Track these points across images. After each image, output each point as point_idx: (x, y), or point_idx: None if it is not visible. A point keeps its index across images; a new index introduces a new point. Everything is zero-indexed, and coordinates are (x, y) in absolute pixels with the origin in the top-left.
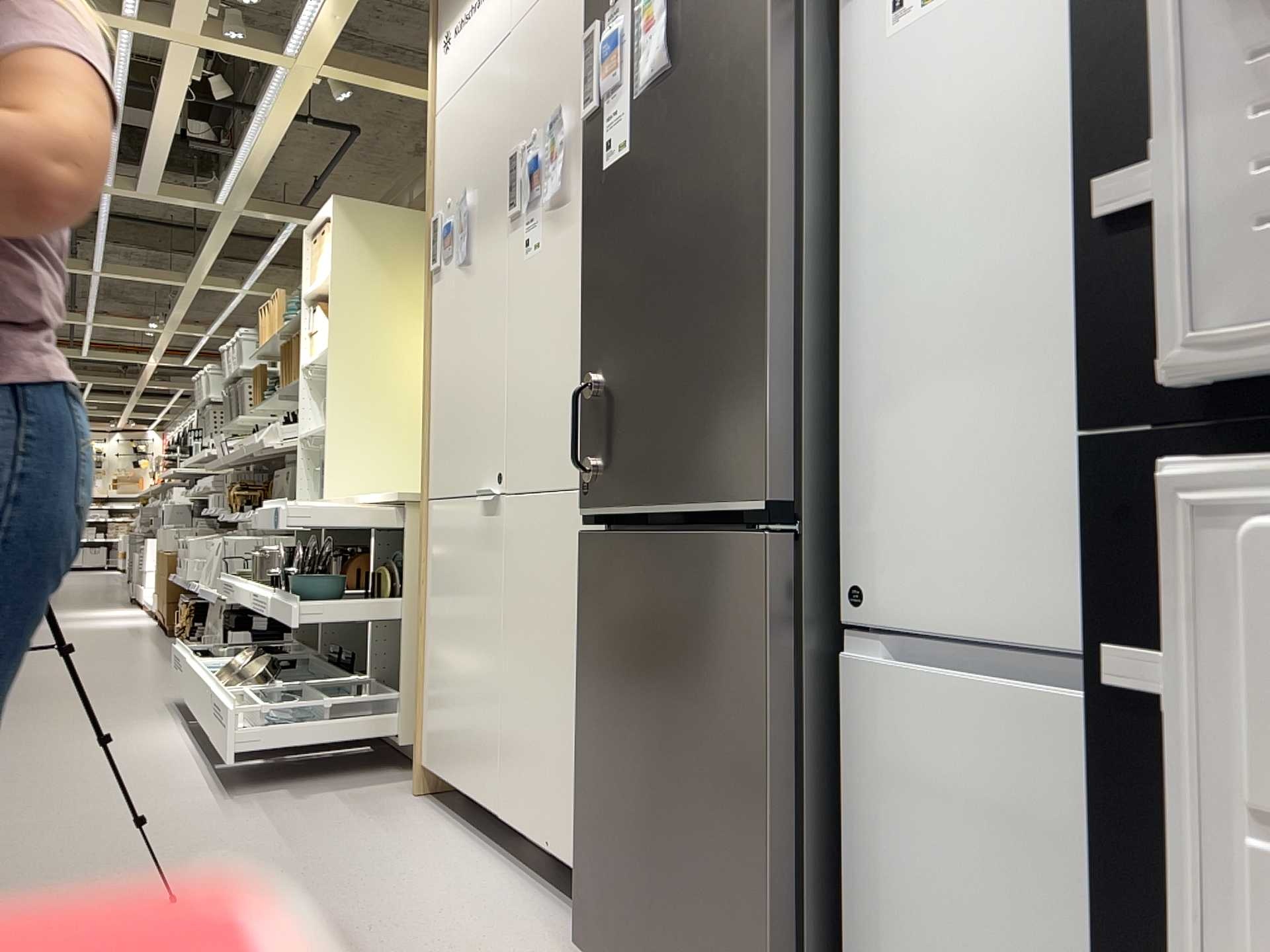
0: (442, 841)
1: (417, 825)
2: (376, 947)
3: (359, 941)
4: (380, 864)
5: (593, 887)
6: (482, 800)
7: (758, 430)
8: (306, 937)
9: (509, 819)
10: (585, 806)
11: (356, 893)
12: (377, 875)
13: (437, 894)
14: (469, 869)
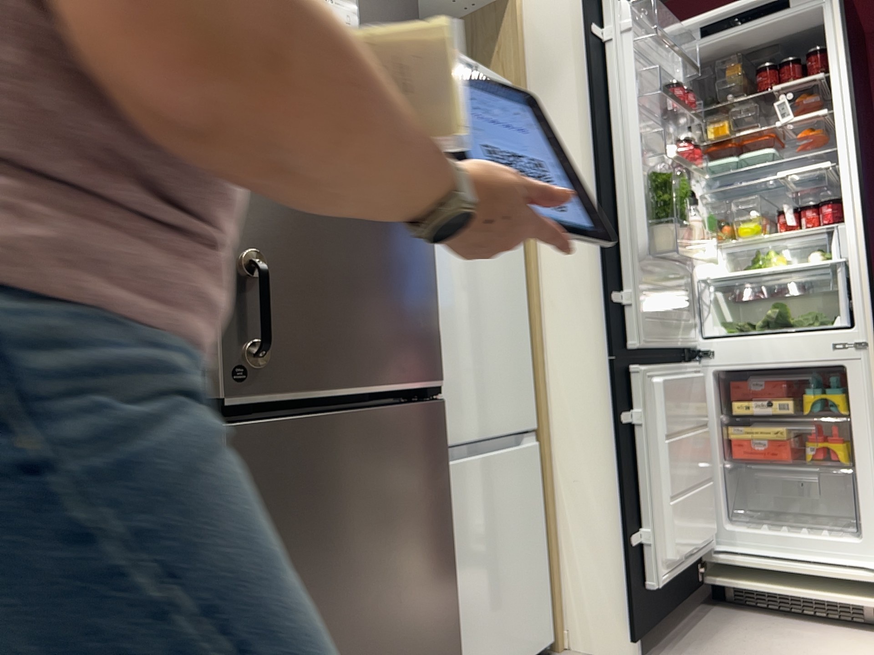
0: None
1: None
2: None
3: None
4: None
5: None
6: None
7: (433, 336)
8: None
9: None
10: None
11: None
12: None
13: None
14: None
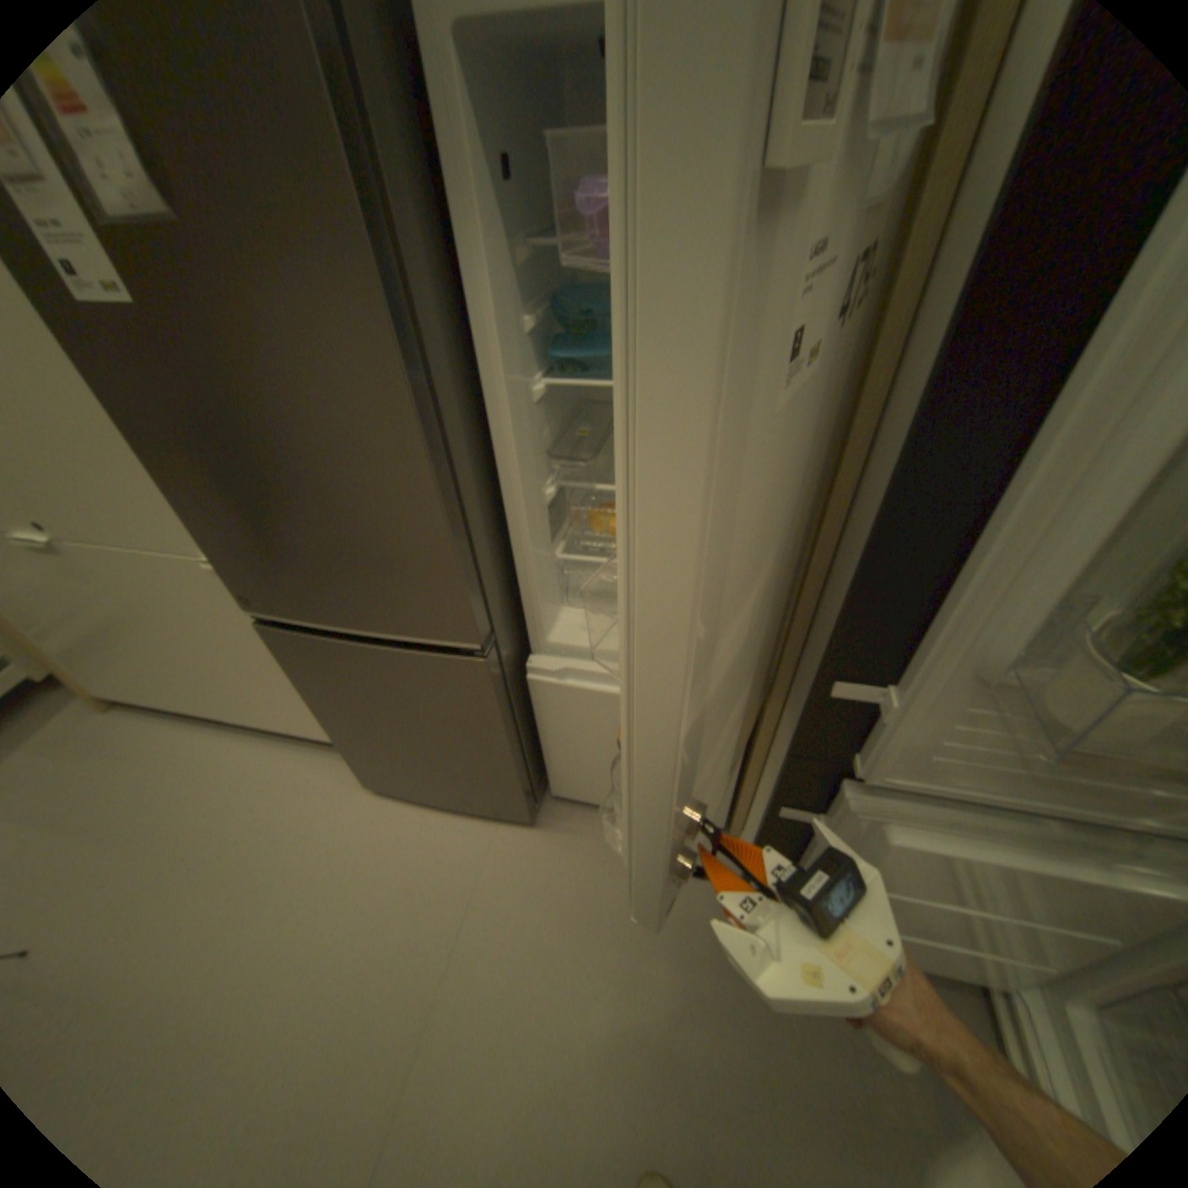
0: (177, 745)
1: (139, 742)
2: (235, 864)
3: (218, 867)
4: (154, 796)
5: (361, 761)
6: (193, 713)
7: (455, 604)
8: (176, 893)
9: (235, 721)
10: (342, 741)
11: (167, 833)
12: (164, 807)
13: (227, 794)
14: (226, 758)
